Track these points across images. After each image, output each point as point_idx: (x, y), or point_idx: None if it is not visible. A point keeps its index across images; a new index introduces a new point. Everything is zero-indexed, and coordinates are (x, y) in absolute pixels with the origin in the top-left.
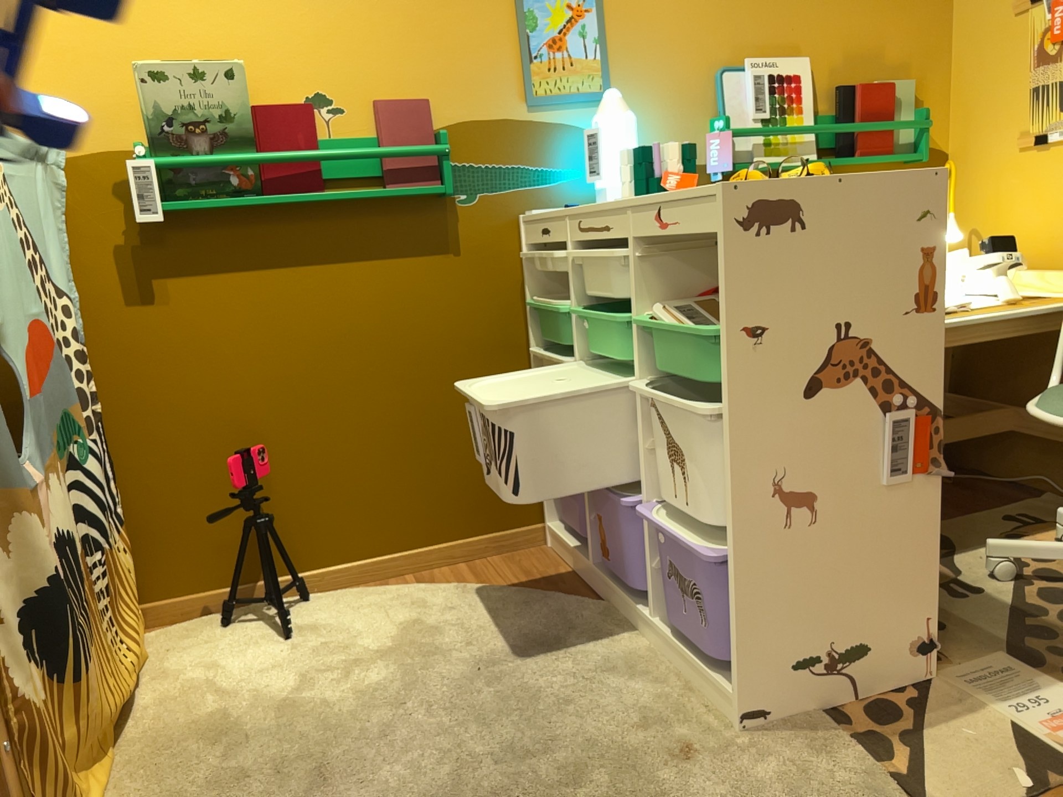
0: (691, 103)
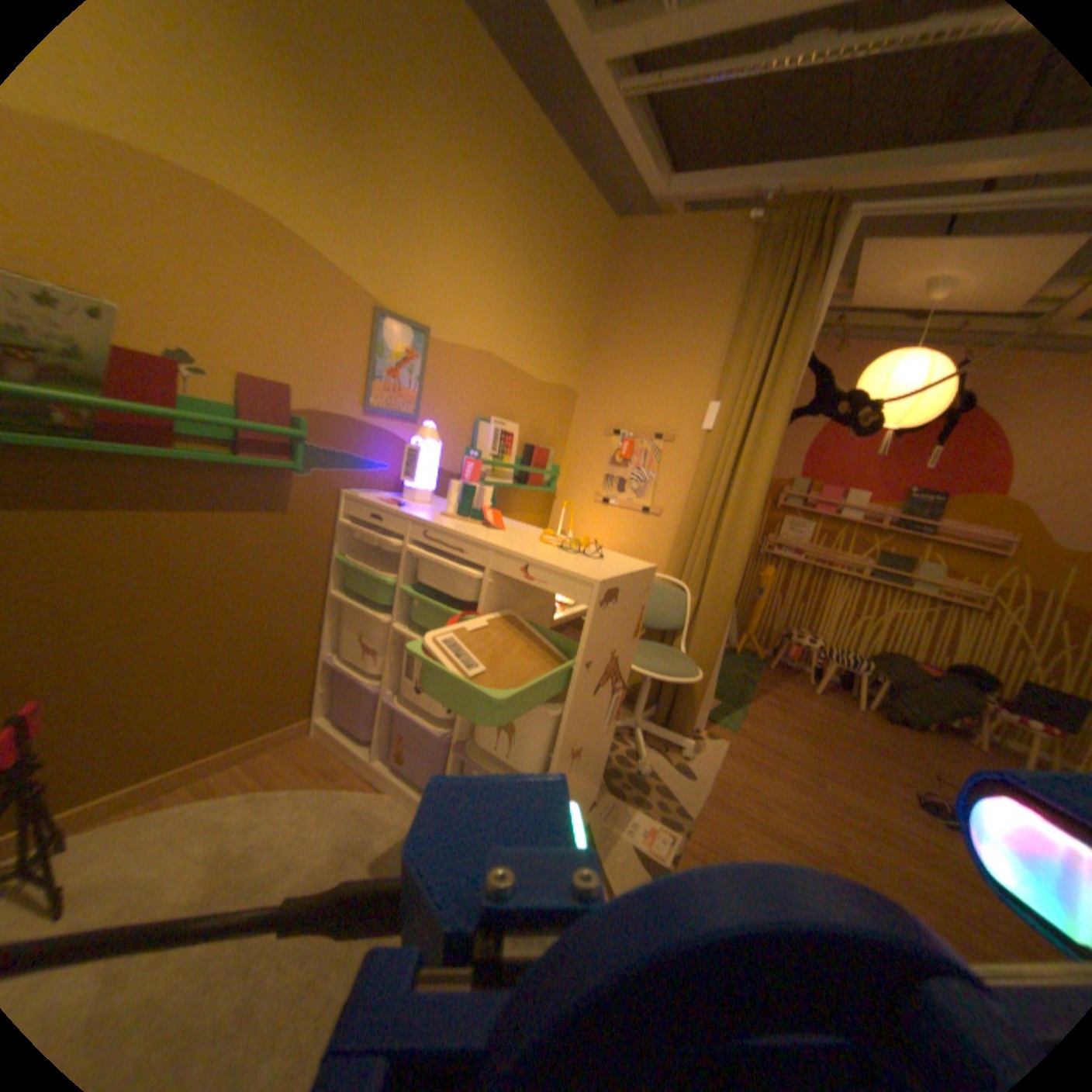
0: (460, 435)
